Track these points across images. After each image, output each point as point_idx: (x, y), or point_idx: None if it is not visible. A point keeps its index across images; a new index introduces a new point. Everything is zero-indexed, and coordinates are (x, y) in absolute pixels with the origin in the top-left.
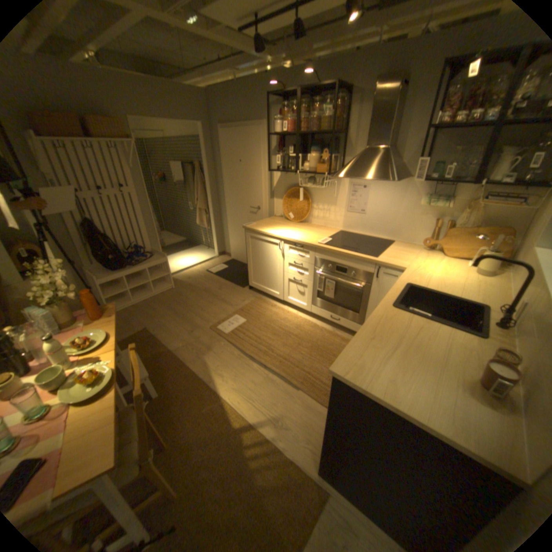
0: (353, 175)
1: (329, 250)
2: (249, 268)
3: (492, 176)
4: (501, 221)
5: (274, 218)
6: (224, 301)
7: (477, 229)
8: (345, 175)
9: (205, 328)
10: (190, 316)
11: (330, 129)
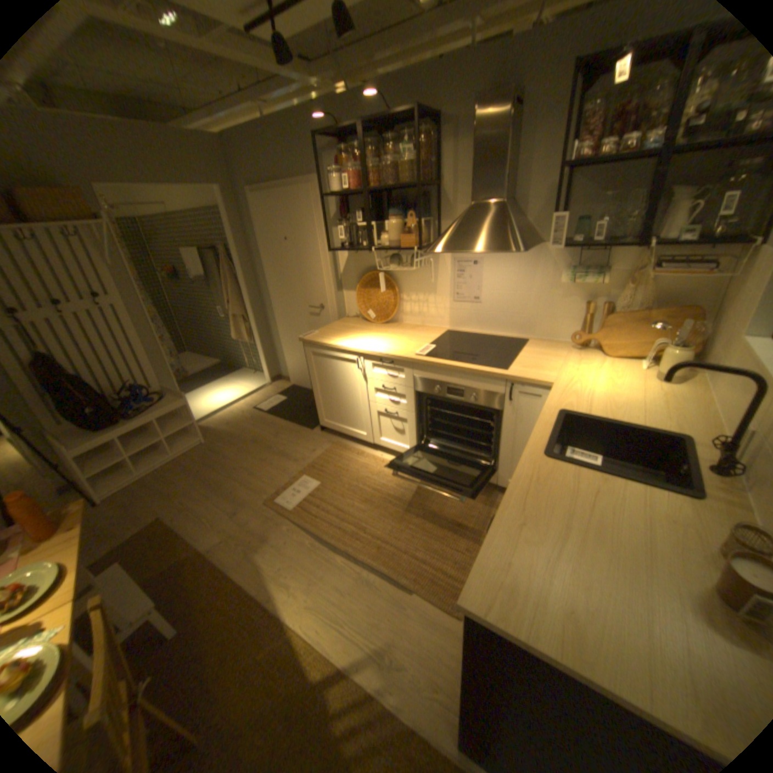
0: (456, 247)
1: (434, 365)
2: (317, 398)
3: (665, 233)
4: (681, 297)
5: (348, 320)
6: (284, 455)
7: (648, 313)
8: (445, 249)
9: (256, 504)
10: (232, 487)
11: (415, 180)
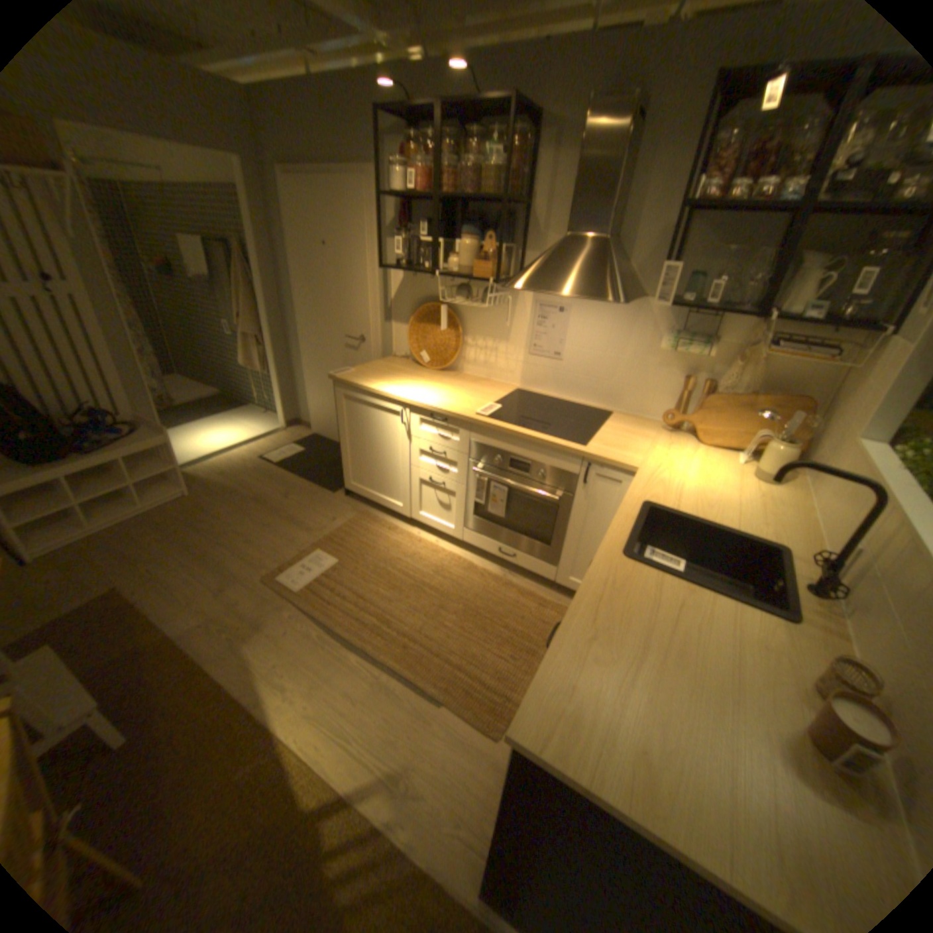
0: (543, 287)
1: (499, 430)
2: (344, 455)
3: (788, 306)
4: (792, 385)
5: (394, 360)
6: (295, 522)
7: (754, 398)
8: (529, 286)
9: (252, 581)
10: (221, 556)
11: (501, 195)
